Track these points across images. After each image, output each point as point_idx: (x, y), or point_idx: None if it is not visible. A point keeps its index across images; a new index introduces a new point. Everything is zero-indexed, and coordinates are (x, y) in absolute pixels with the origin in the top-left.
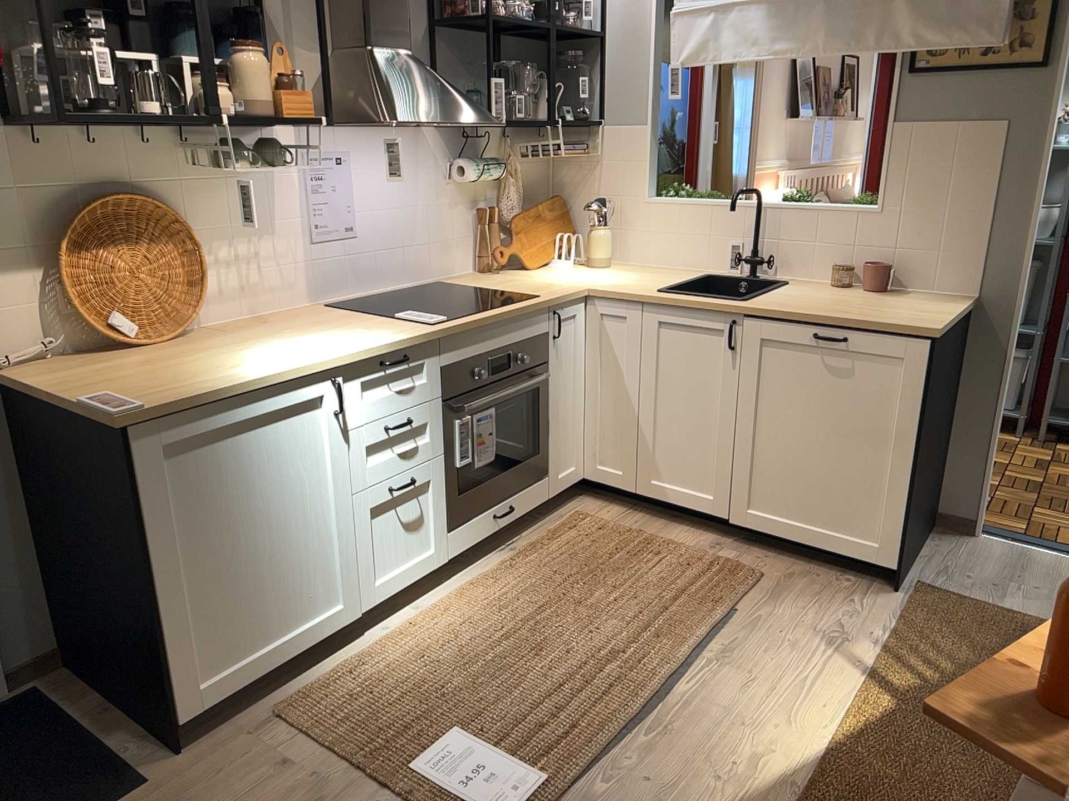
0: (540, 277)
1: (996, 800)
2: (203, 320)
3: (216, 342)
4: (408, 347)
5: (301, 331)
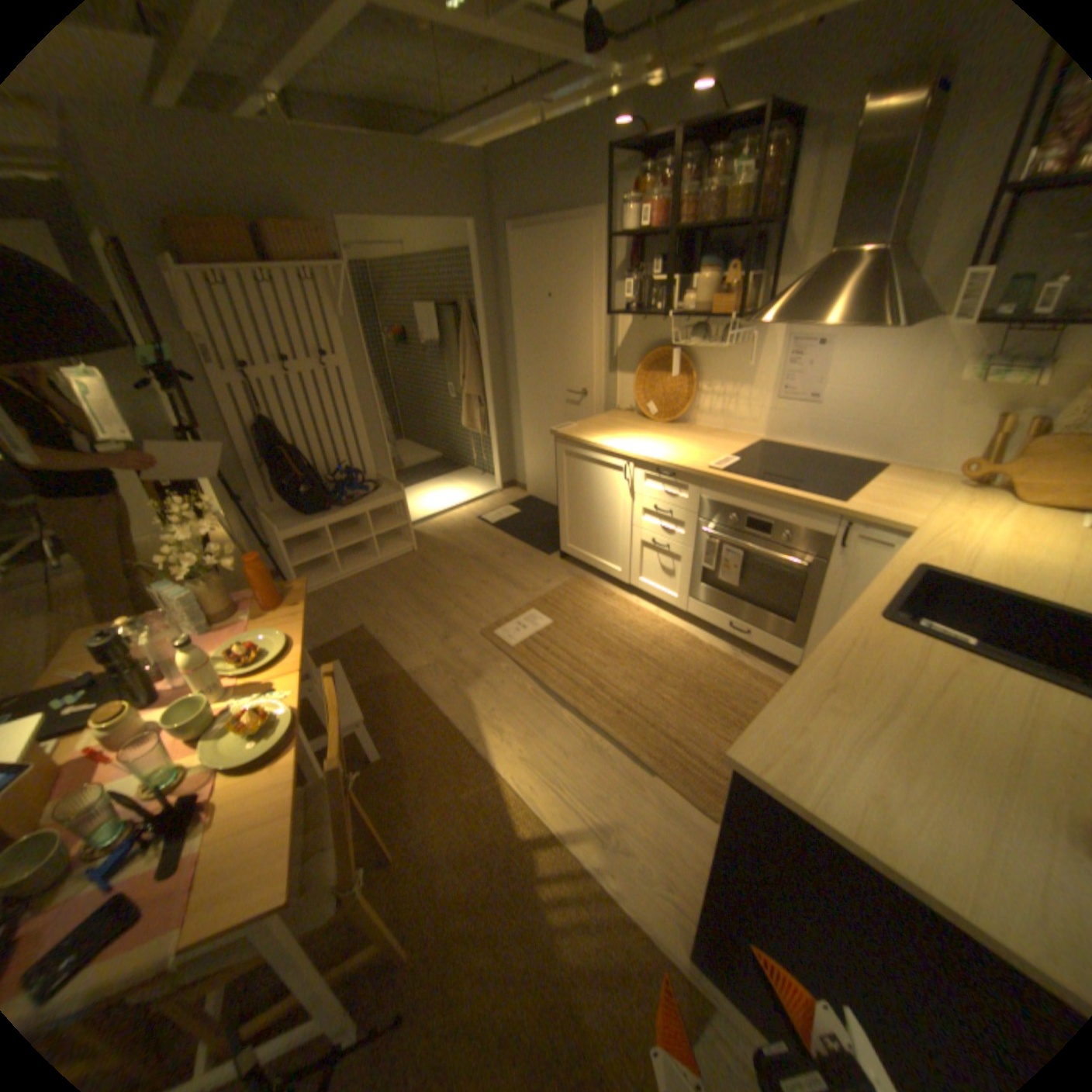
0: (978, 507)
1: (422, 845)
2: (696, 421)
3: (661, 430)
4: (674, 470)
5: (687, 442)
